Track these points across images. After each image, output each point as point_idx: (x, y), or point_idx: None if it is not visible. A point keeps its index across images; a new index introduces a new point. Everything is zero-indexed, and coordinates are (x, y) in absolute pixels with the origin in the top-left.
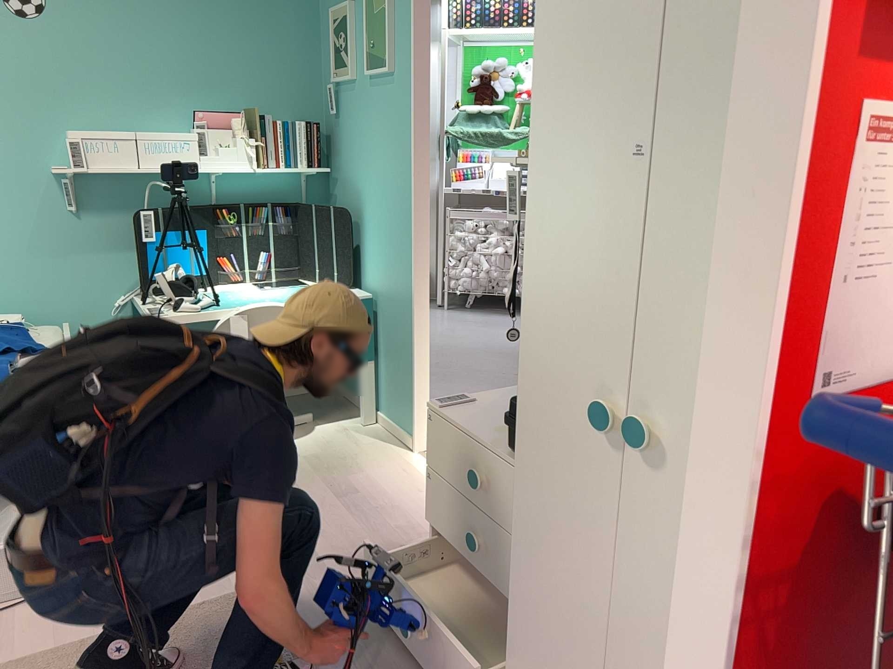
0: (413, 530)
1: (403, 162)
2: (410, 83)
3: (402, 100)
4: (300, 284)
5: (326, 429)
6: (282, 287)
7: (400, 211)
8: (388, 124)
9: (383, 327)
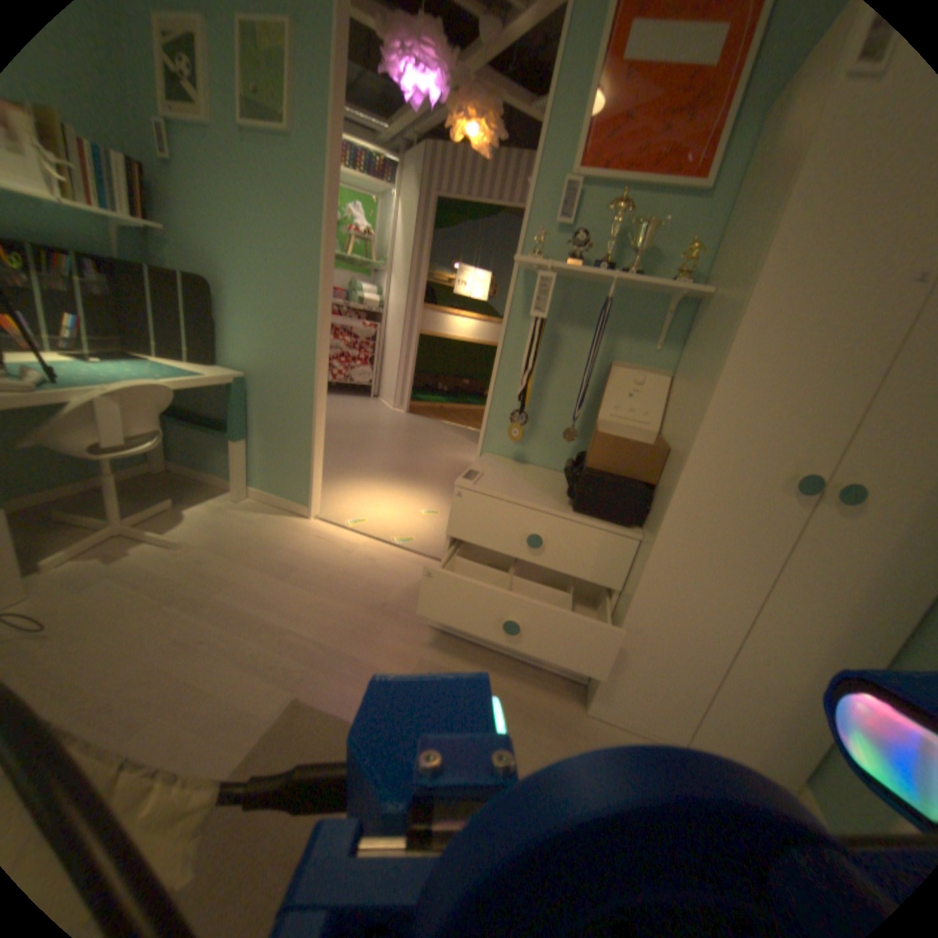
0: (377, 588)
1: (304, 243)
2: (323, 157)
3: (306, 173)
4: (129, 361)
5: (198, 514)
6: (101, 363)
7: (296, 294)
8: (278, 196)
9: (260, 409)
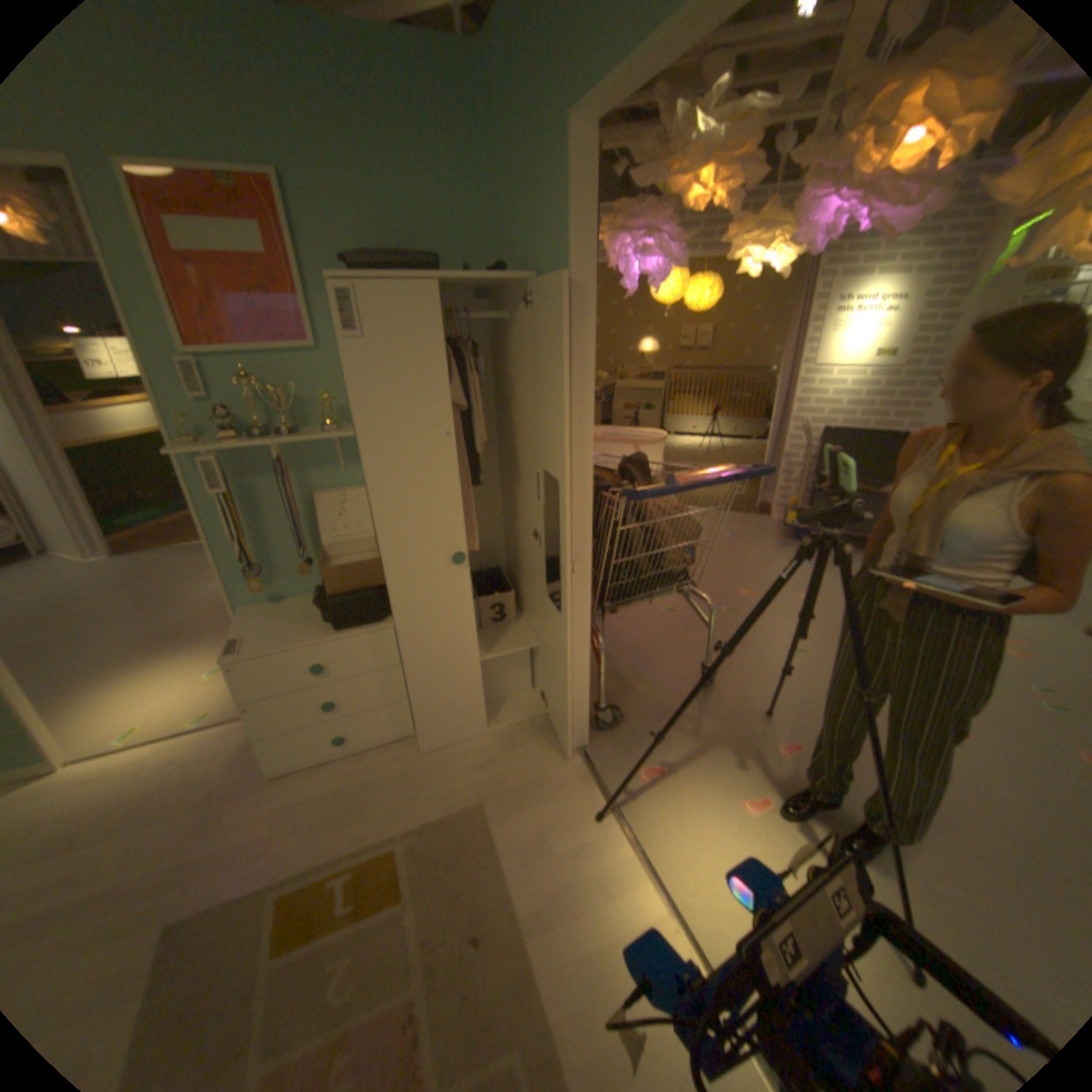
0: (192, 784)
1: None
2: None
3: None
4: None
5: None
6: None
7: None
8: None
9: None
